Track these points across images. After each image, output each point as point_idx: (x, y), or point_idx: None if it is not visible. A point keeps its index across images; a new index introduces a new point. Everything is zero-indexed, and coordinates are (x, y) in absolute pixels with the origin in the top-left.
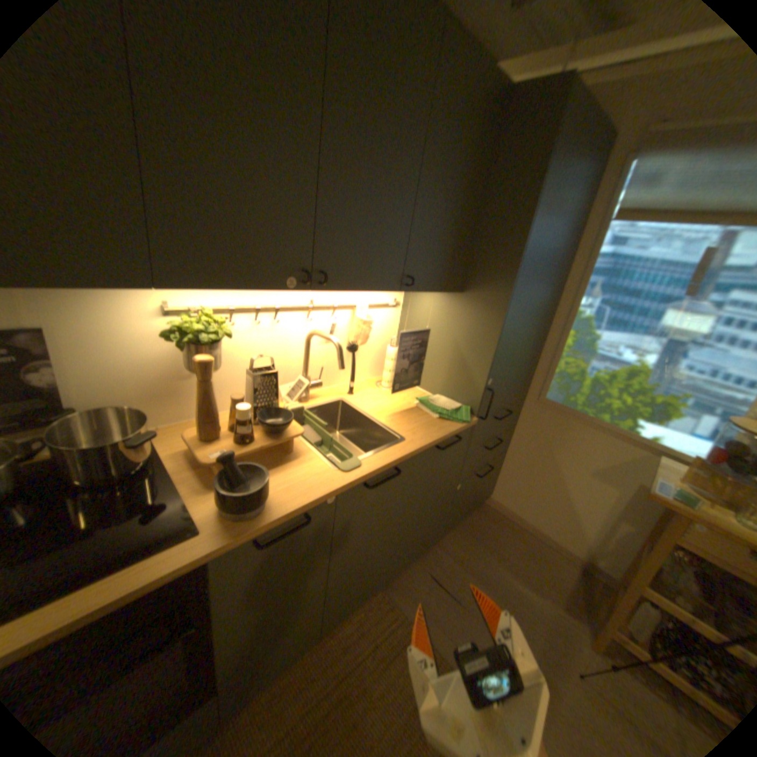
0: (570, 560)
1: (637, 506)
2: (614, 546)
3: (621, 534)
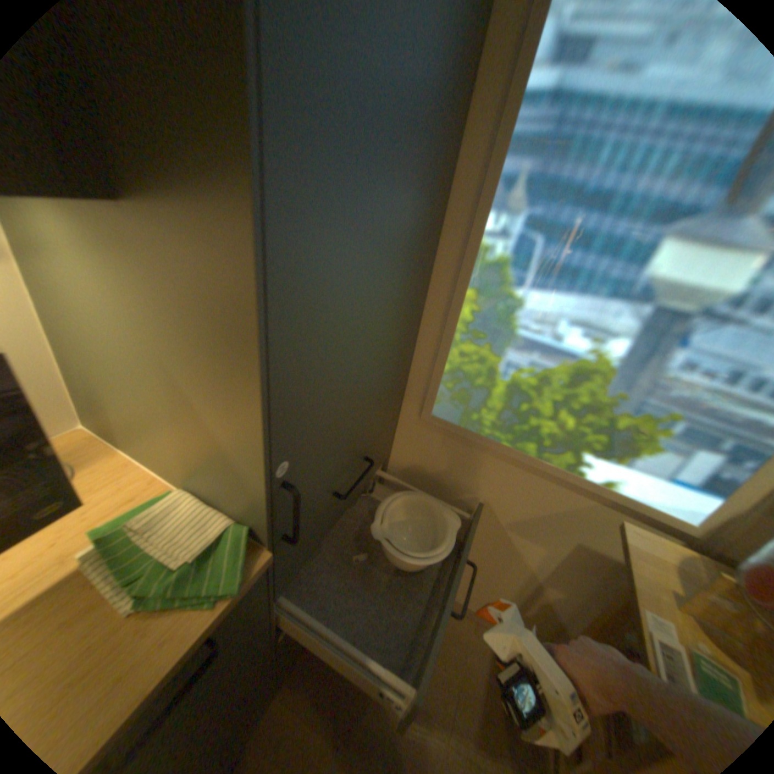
0: (479, 624)
1: (573, 570)
2: (537, 613)
3: (548, 600)
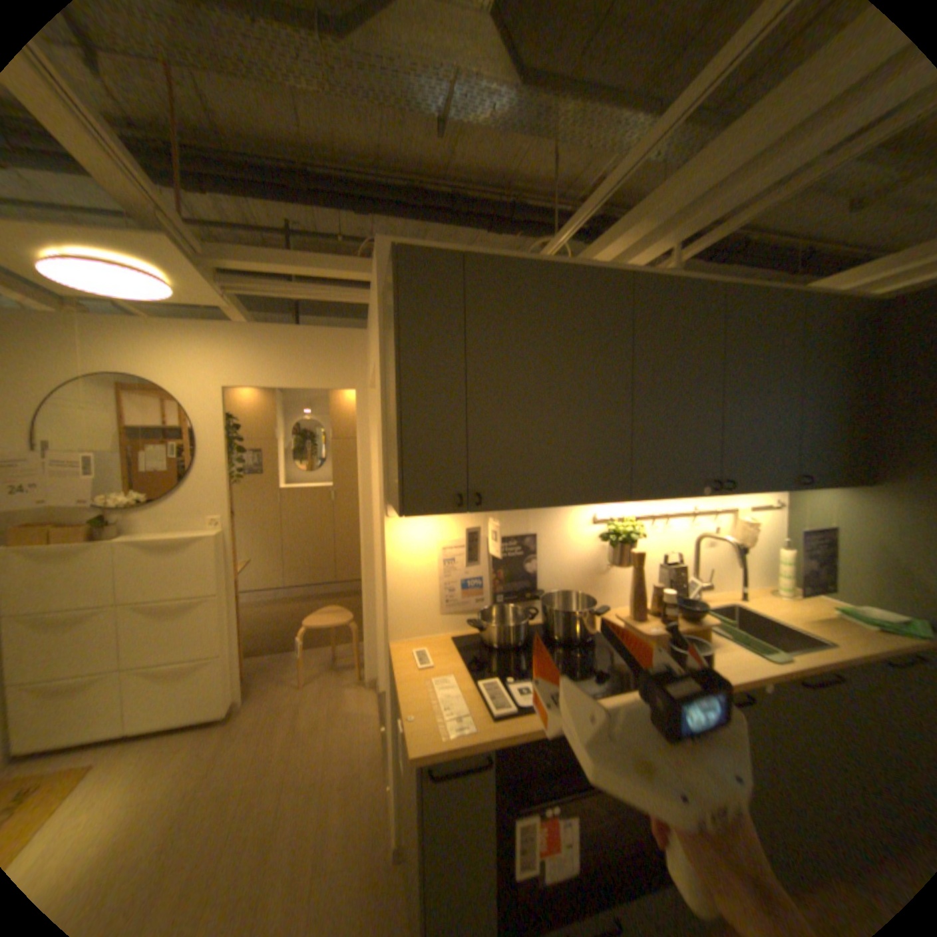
0: None
1: None
2: None
3: None
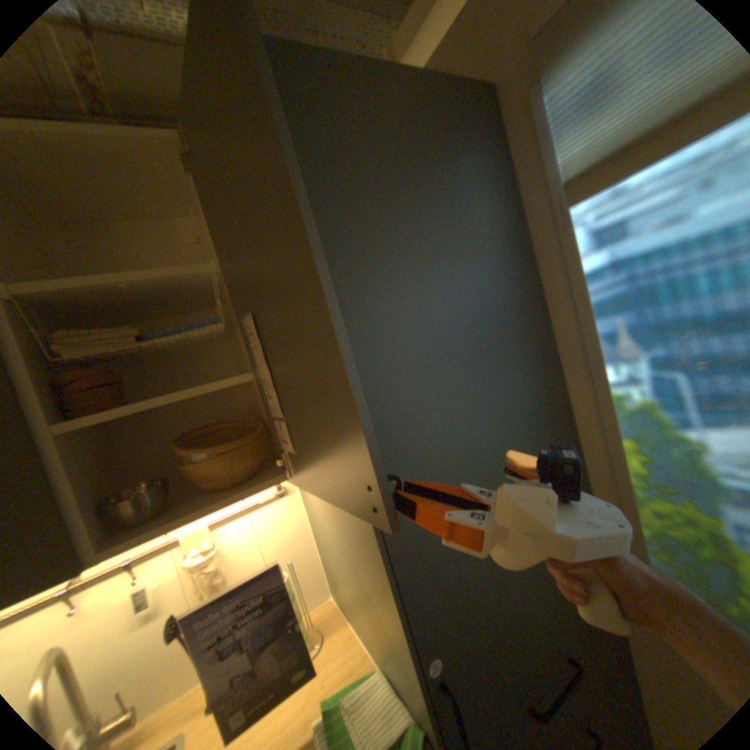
0: None
1: None
2: None
3: None
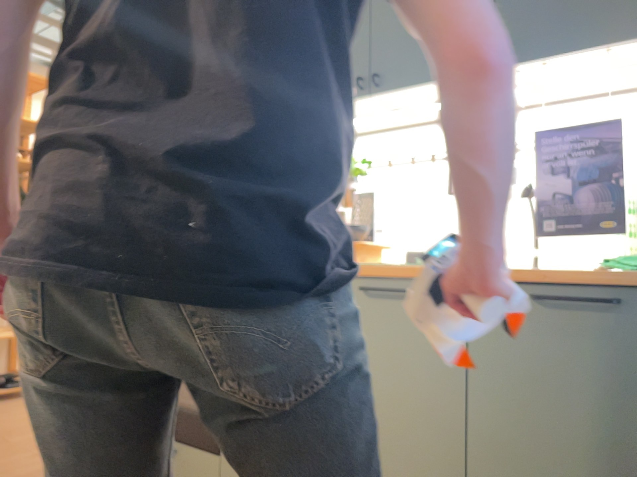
0: None
1: None
2: None
3: None
